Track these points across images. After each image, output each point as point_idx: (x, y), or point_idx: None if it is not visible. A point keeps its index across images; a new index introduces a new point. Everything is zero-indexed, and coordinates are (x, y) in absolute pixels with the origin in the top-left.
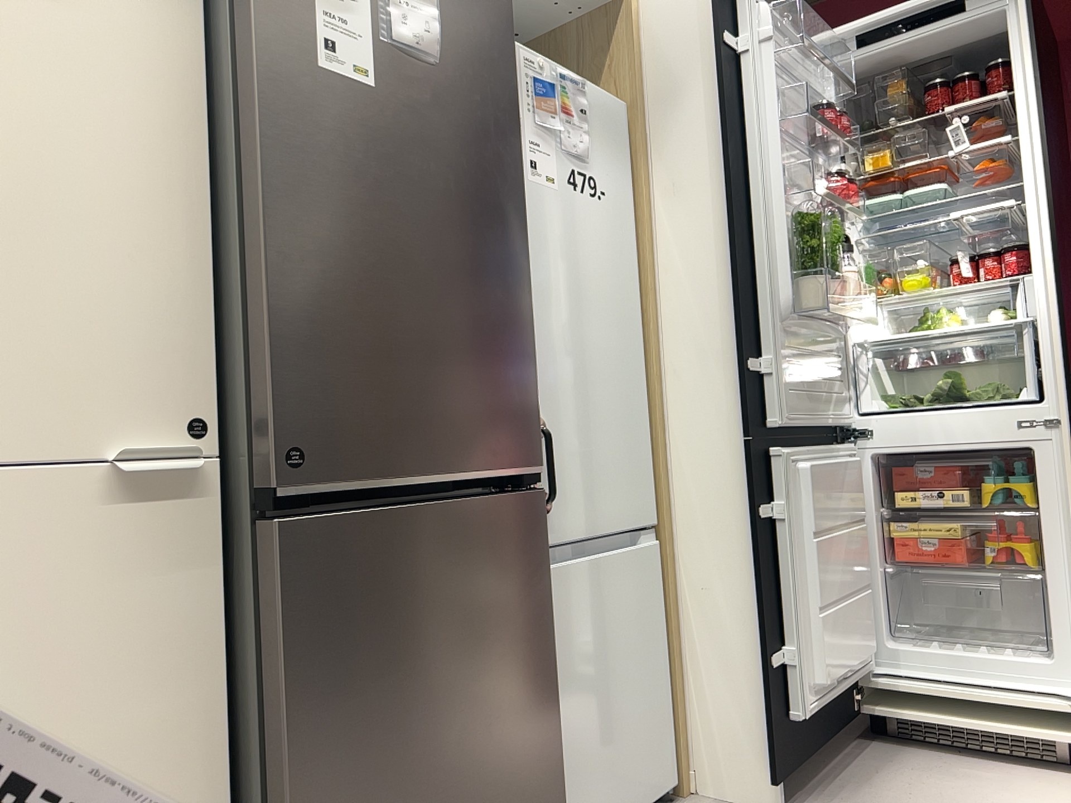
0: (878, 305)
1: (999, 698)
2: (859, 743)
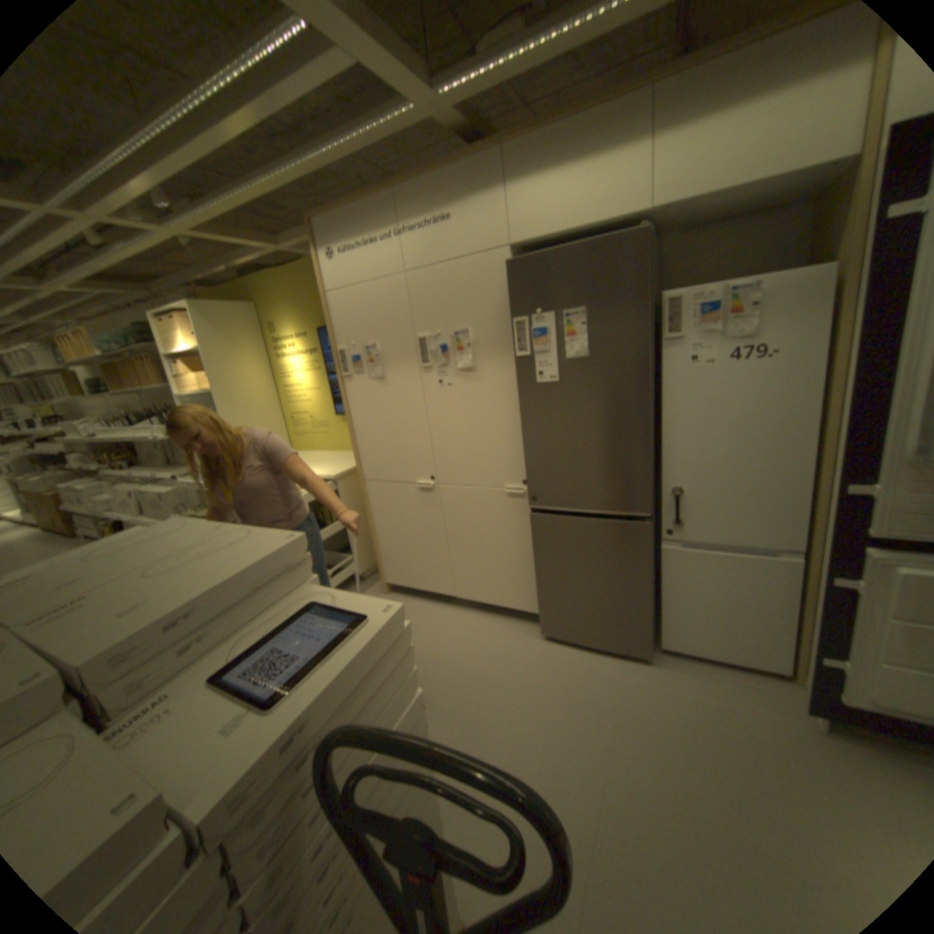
0: None
1: None
2: None
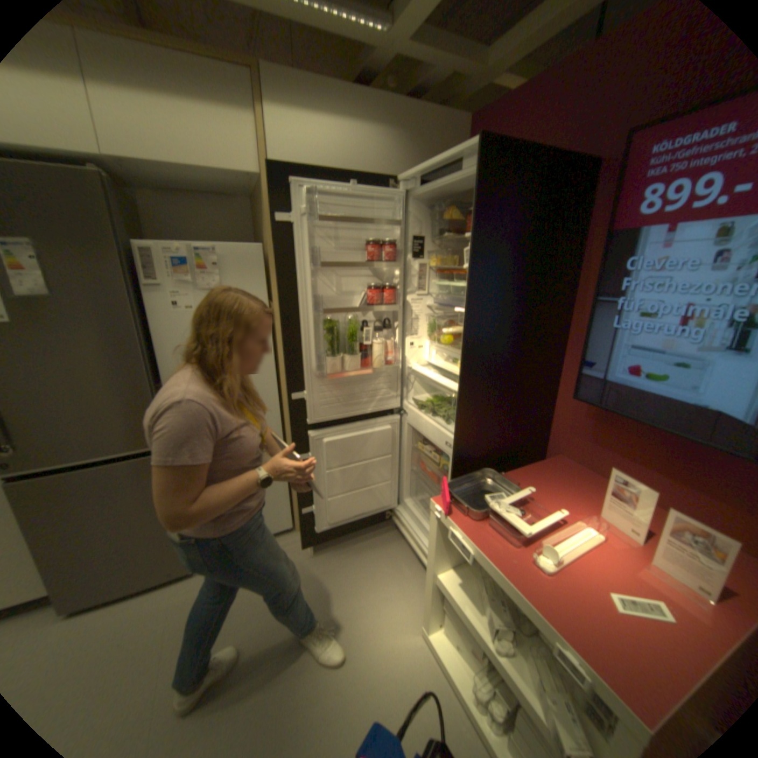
0: (434, 345)
1: (420, 549)
2: (386, 531)
